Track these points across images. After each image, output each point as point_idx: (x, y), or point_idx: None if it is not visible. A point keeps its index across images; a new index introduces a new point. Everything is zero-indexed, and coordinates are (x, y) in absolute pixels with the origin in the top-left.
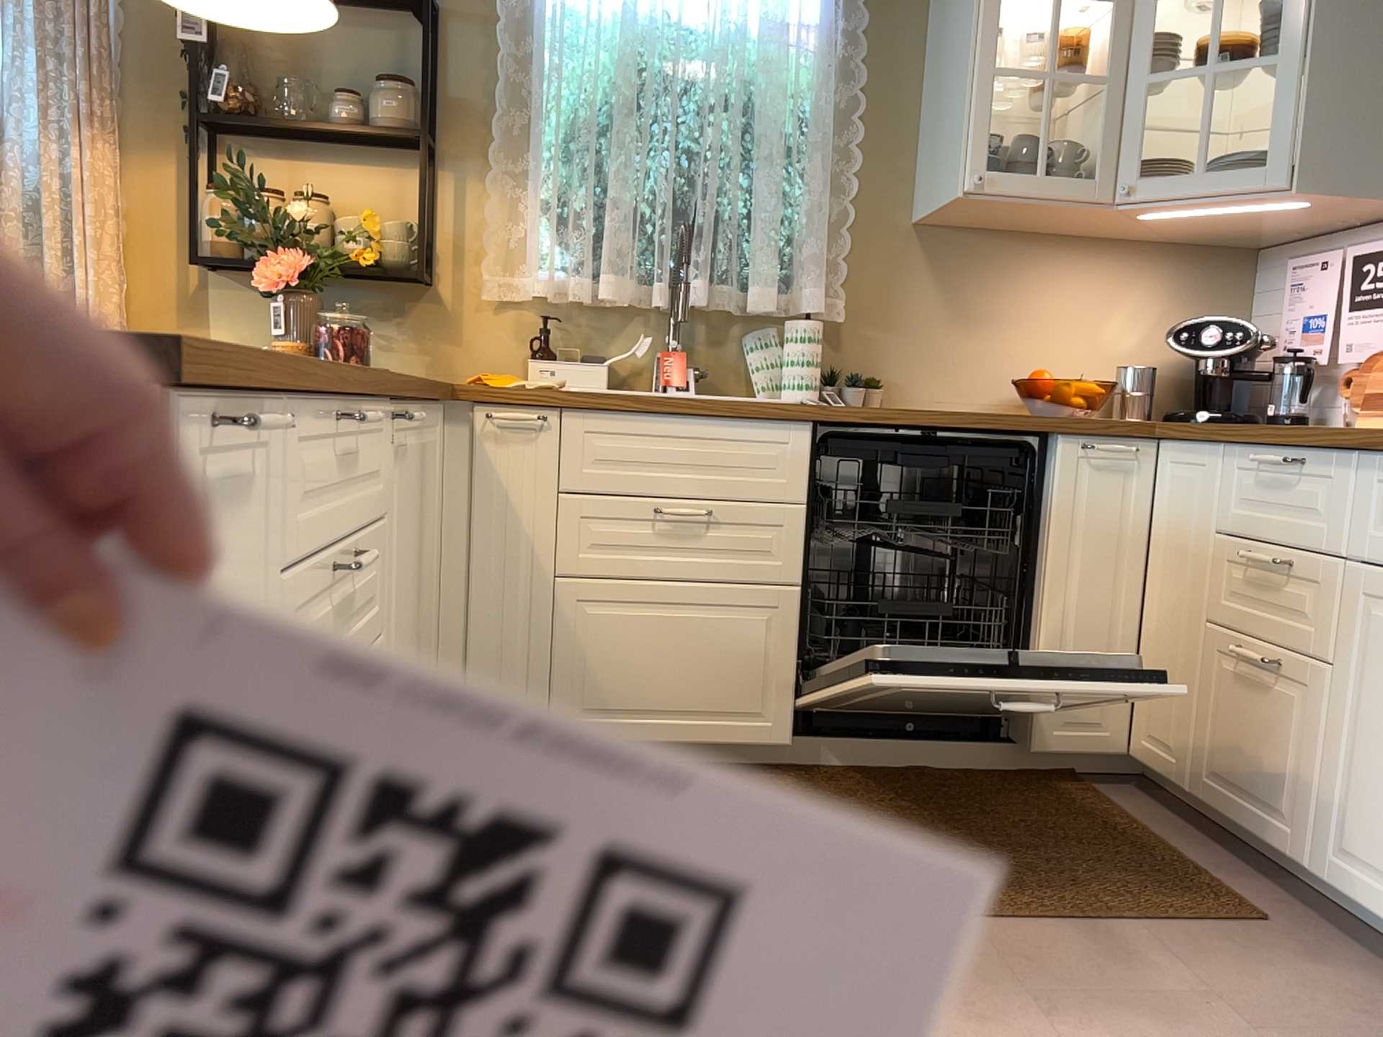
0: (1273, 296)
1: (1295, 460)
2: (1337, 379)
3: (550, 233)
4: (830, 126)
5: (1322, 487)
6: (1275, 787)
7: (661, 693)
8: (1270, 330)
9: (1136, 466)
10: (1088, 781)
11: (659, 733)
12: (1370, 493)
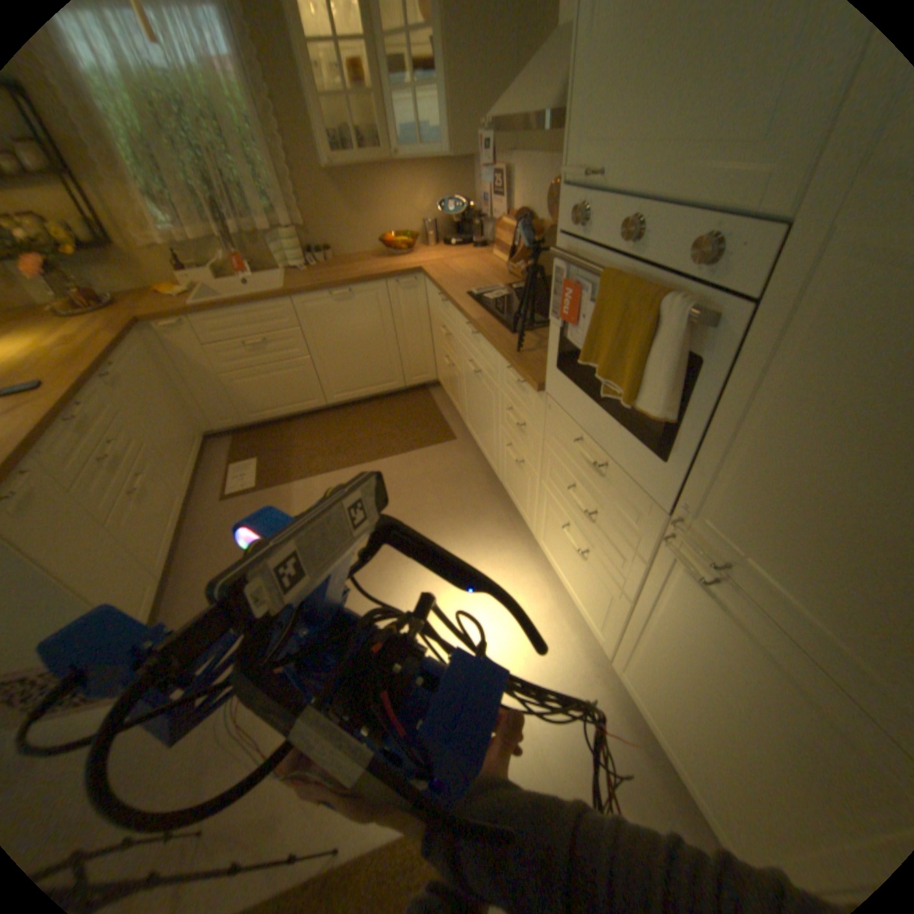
0: (478, 177)
1: (445, 299)
2: (495, 223)
3: (150, 208)
4: (260, 121)
5: (451, 312)
6: (457, 400)
7: (274, 402)
8: (479, 193)
9: (416, 286)
10: (427, 389)
11: (279, 413)
12: (457, 319)
